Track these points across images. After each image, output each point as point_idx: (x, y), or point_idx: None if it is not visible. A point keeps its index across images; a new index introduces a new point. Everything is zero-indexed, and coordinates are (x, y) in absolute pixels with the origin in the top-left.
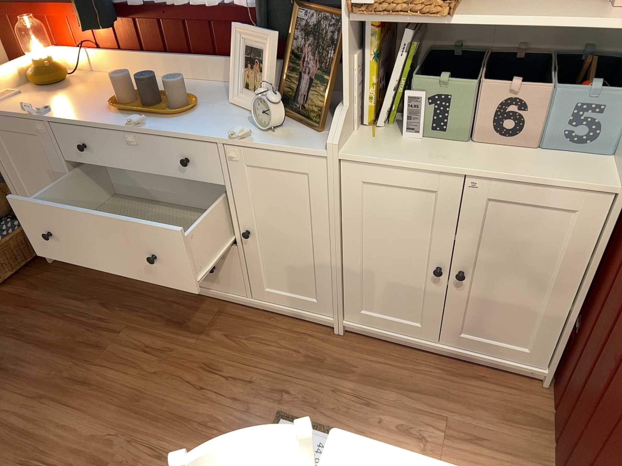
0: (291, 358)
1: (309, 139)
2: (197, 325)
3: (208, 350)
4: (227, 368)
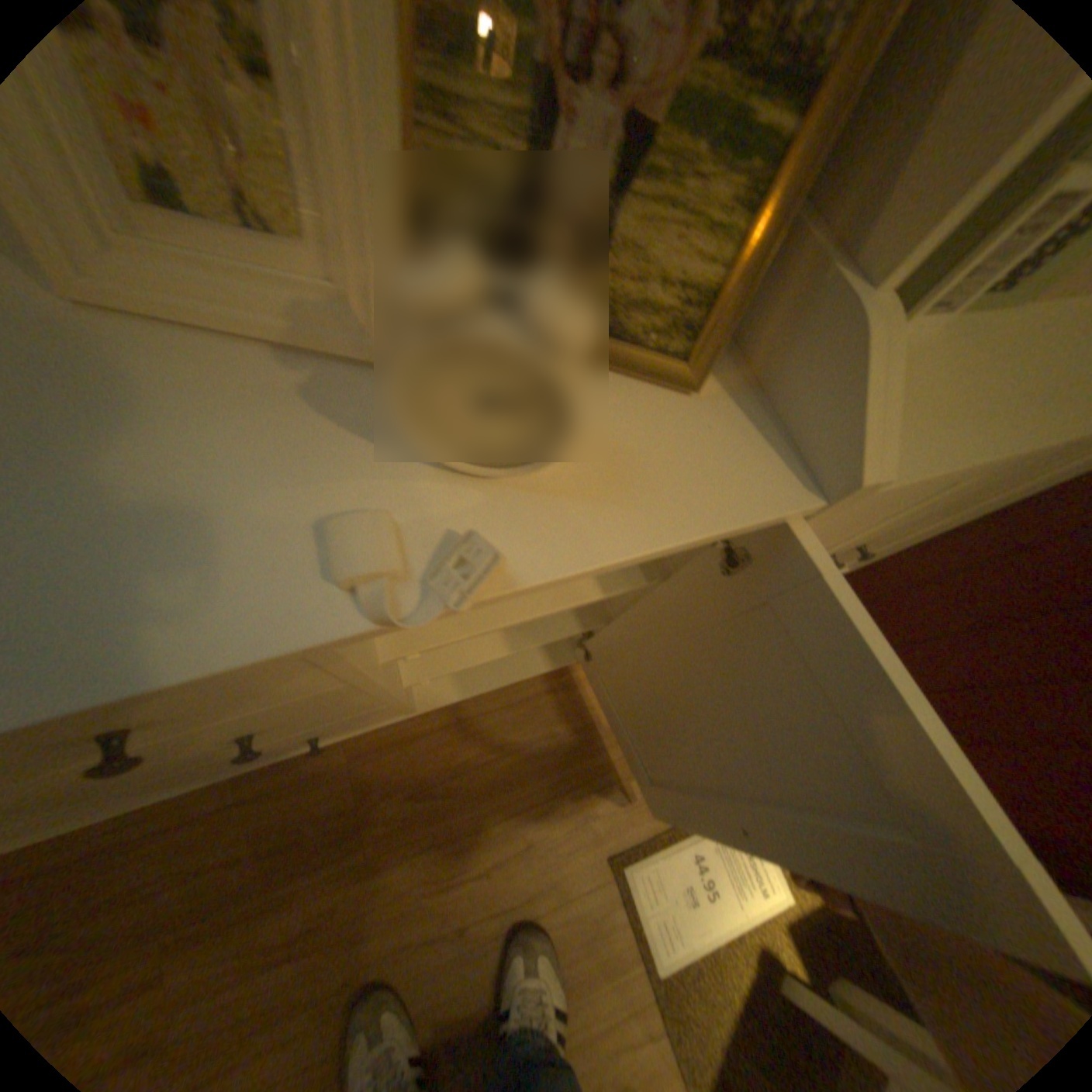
0: (550, 755)
1: (705, 461)
2: (333, 819)
3: (405, 853)
4: (469, 857)
